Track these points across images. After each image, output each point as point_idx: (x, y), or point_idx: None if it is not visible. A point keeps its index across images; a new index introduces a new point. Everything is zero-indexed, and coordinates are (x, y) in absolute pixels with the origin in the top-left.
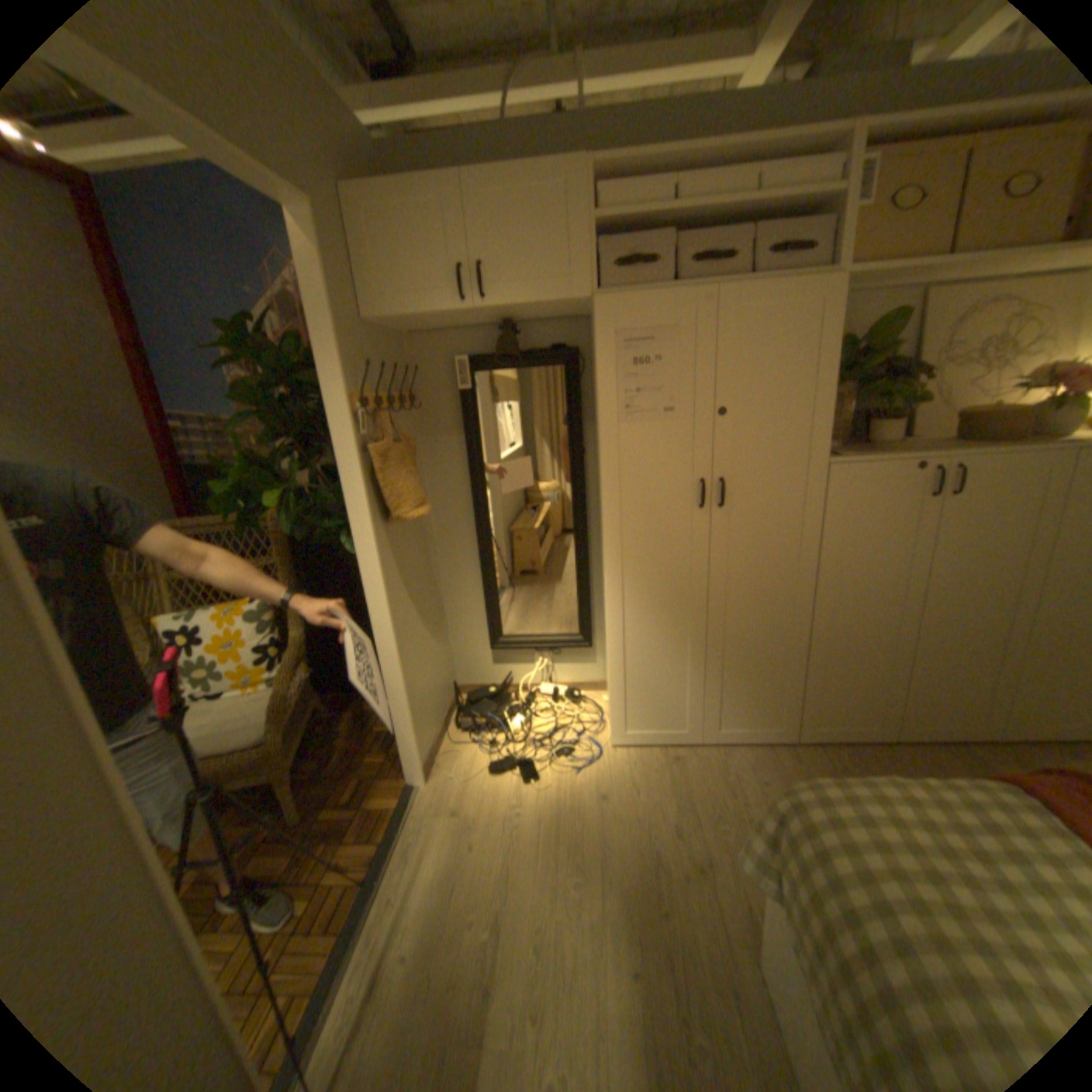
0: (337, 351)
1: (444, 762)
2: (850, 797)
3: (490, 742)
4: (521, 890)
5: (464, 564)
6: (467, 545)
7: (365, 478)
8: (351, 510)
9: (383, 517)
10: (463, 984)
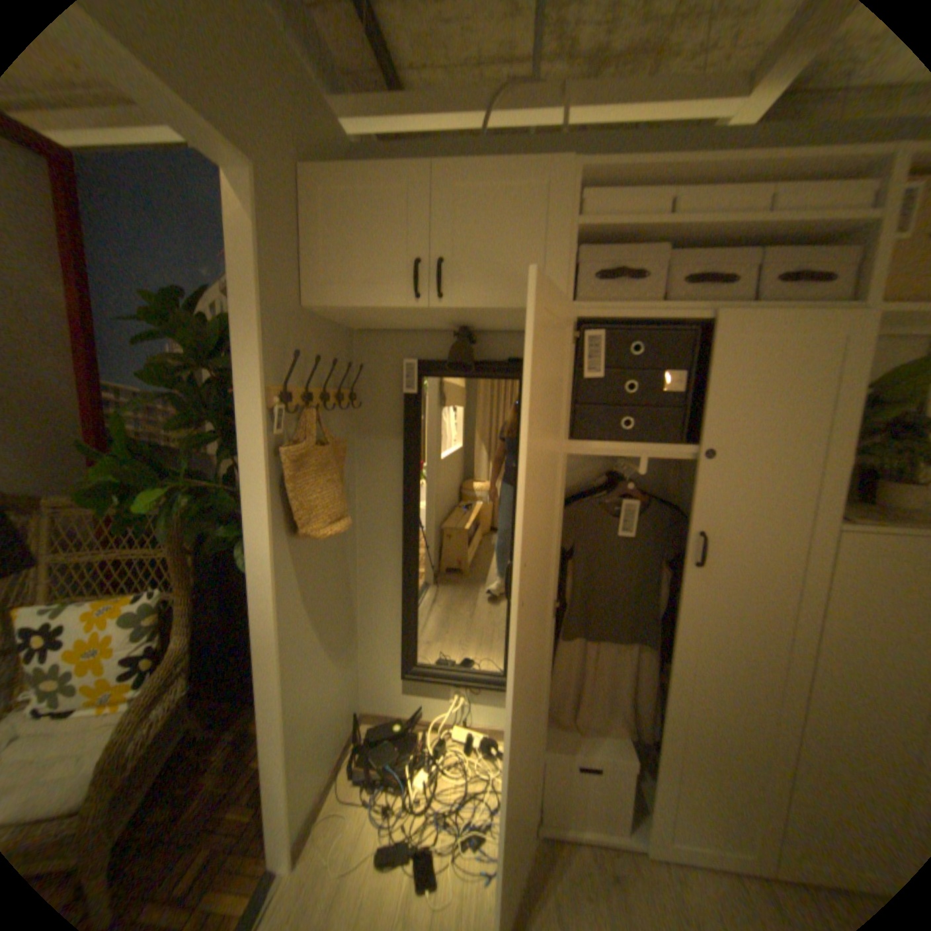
0: (259, 335)
1: (322, 832)
2: None
3: (383, 812)
4: None
5: (385, 577)
6: (390, 556)
7: (272, 484)
8: (247, 521)
9: (288, 530)
10: None
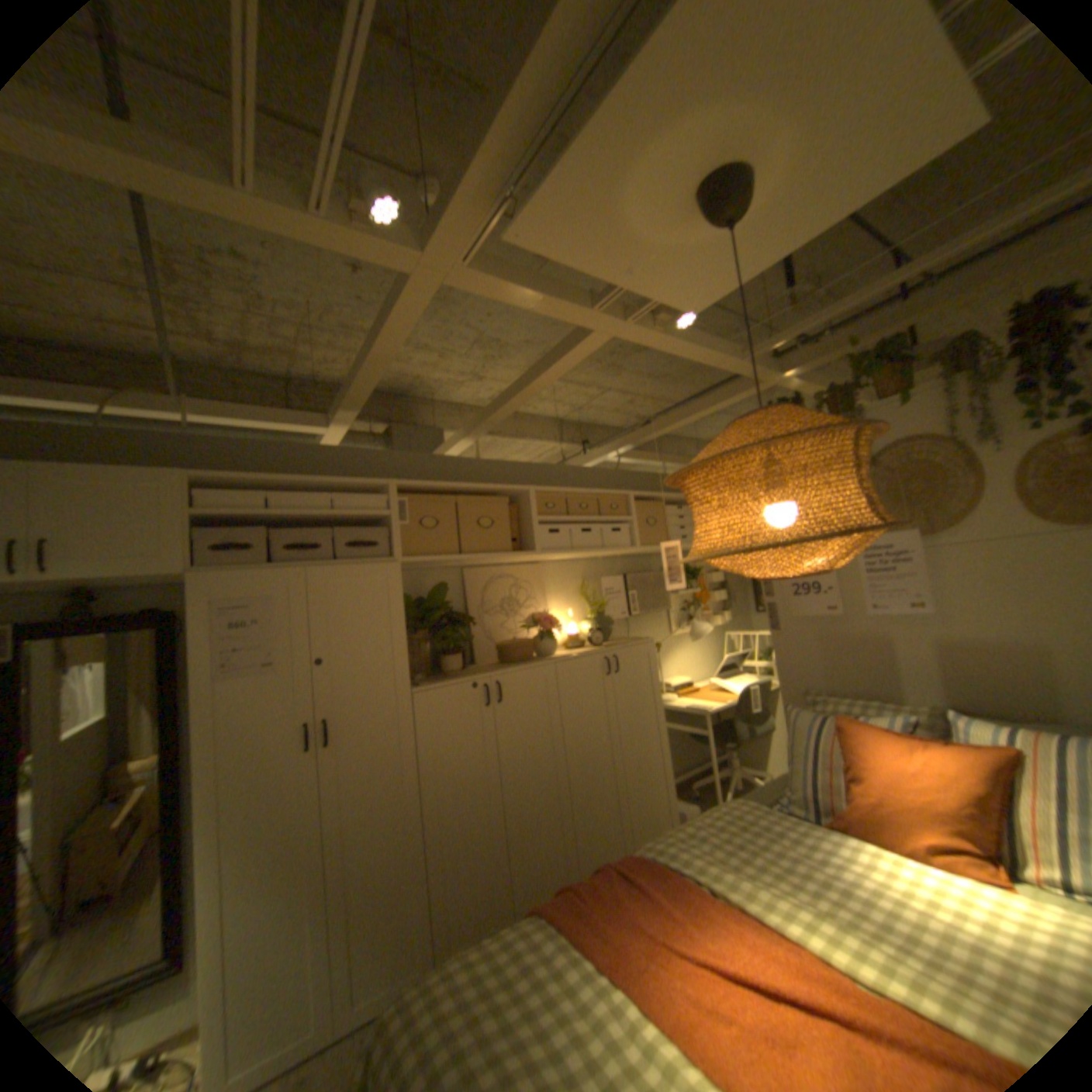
0: None
1: None
2: (421, 989)
3: None
4: None
5: None
6: None
7: None
8: None
9: None
10: None
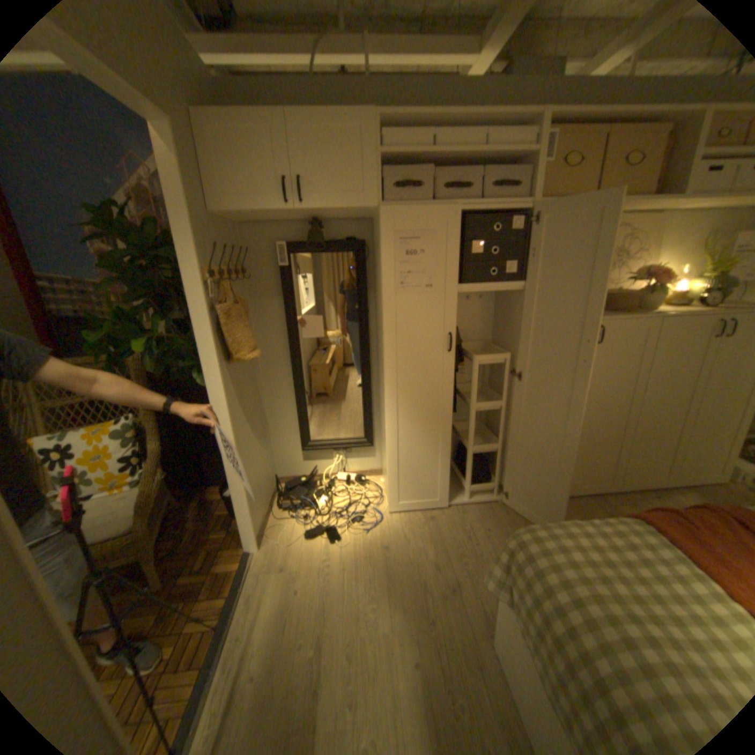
0: (192, 234)
1: (271, 533)
2: (551, 535)
3: (304, 516)
4: (334, 617)
5: (282, 390)
6: (284, 377)
7: (213, 330)
8: (202, 353)
9: (226, 358)
10: (297, 689)
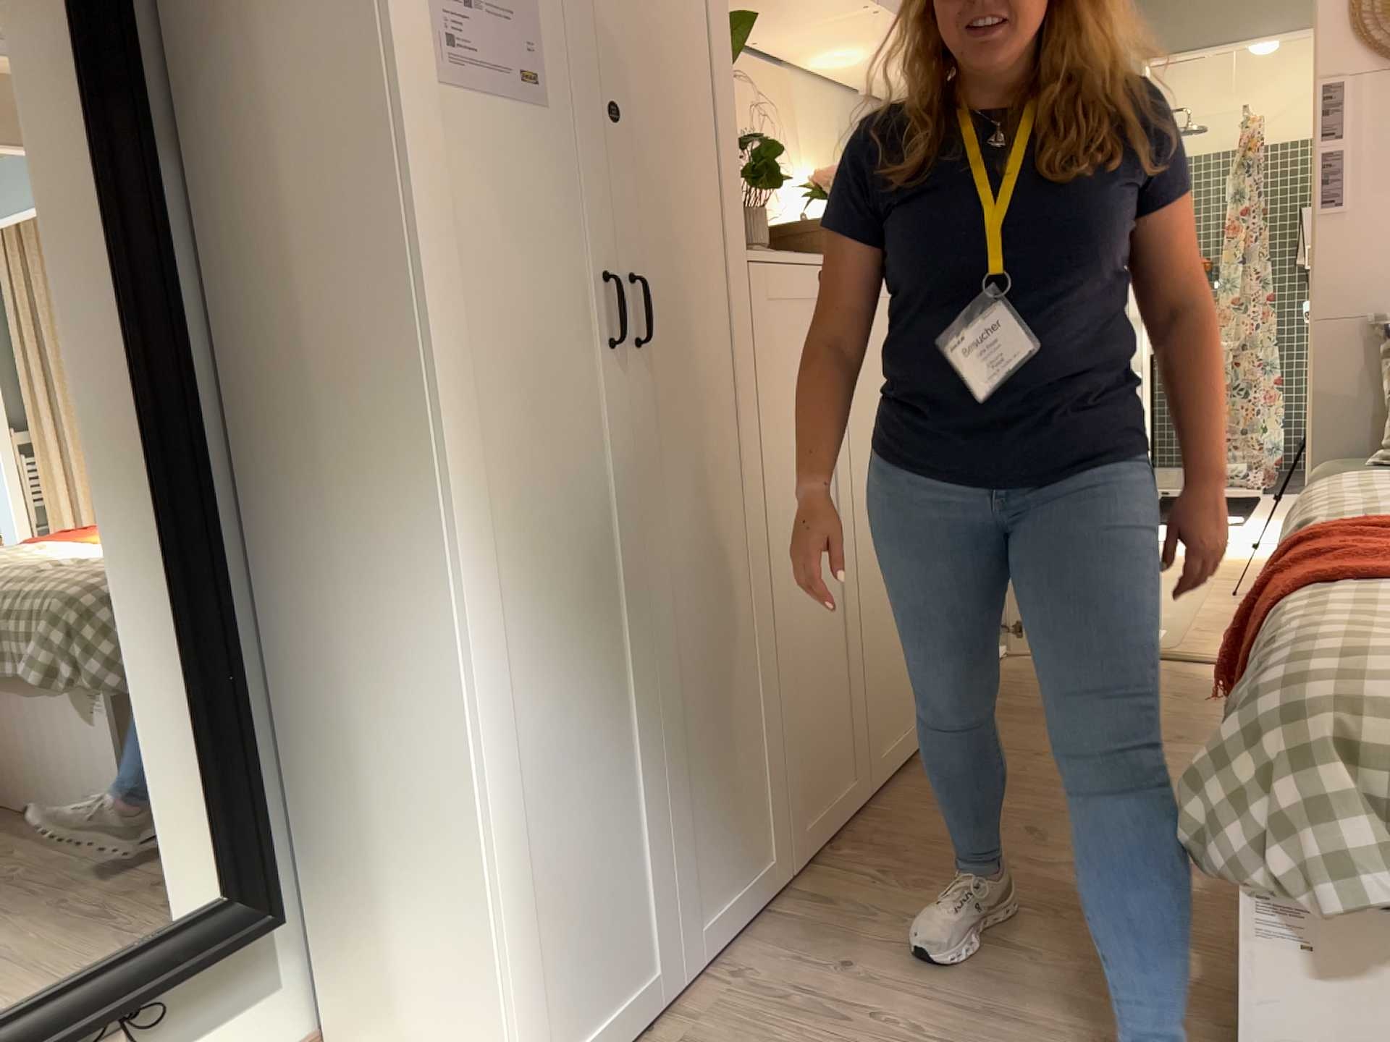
0: None
1: None
2: (1310, 662)
3: None
4: None
5: None
6: None
7: None
8: None
9: None
10: None
